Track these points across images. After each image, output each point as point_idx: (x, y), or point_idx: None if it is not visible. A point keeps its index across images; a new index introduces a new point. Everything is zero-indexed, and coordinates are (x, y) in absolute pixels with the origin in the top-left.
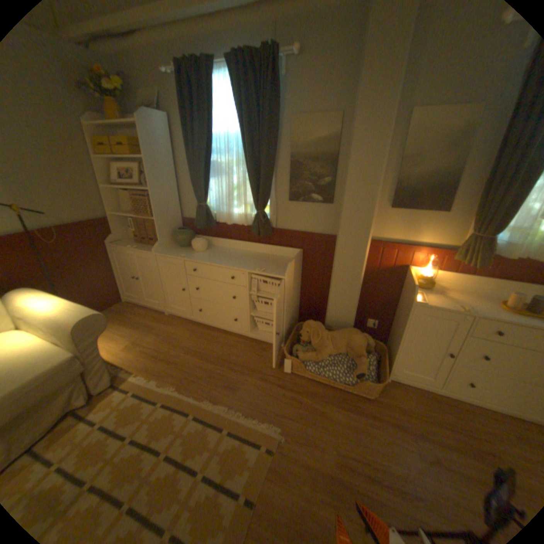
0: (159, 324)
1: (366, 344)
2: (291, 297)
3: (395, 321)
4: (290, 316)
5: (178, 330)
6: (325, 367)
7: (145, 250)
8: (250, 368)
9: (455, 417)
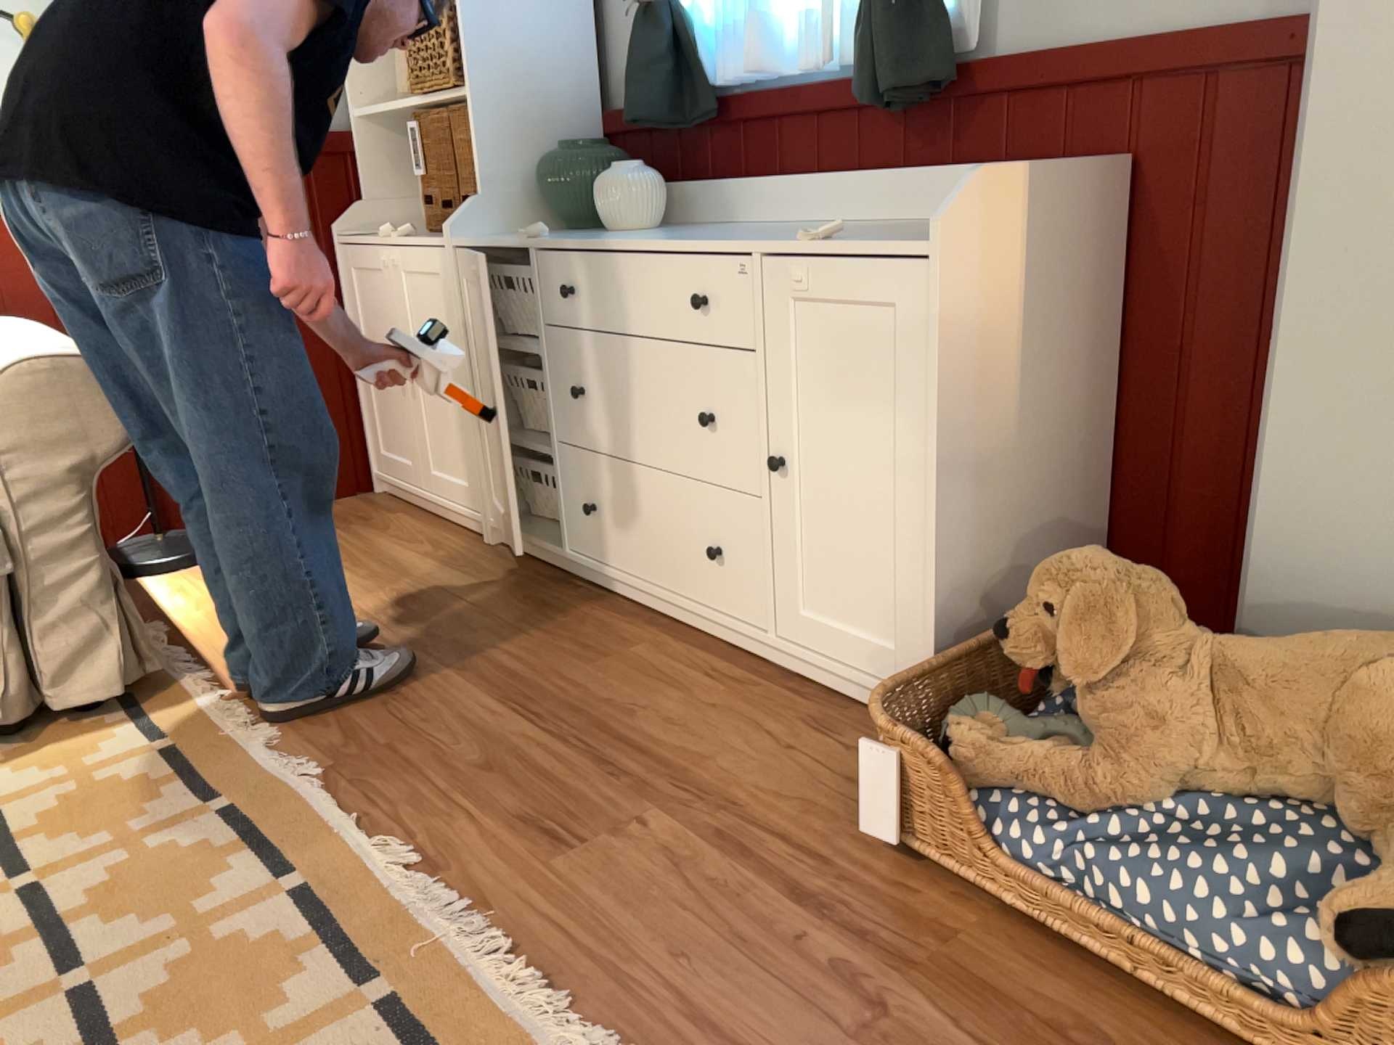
0: (437, 568)
1: None
2: (1001, 423)
3: None
4: (997, 552)
5: (492, 594)
6: (1126, 844)
7: (430, 242)
8: (695, 780)
9: None
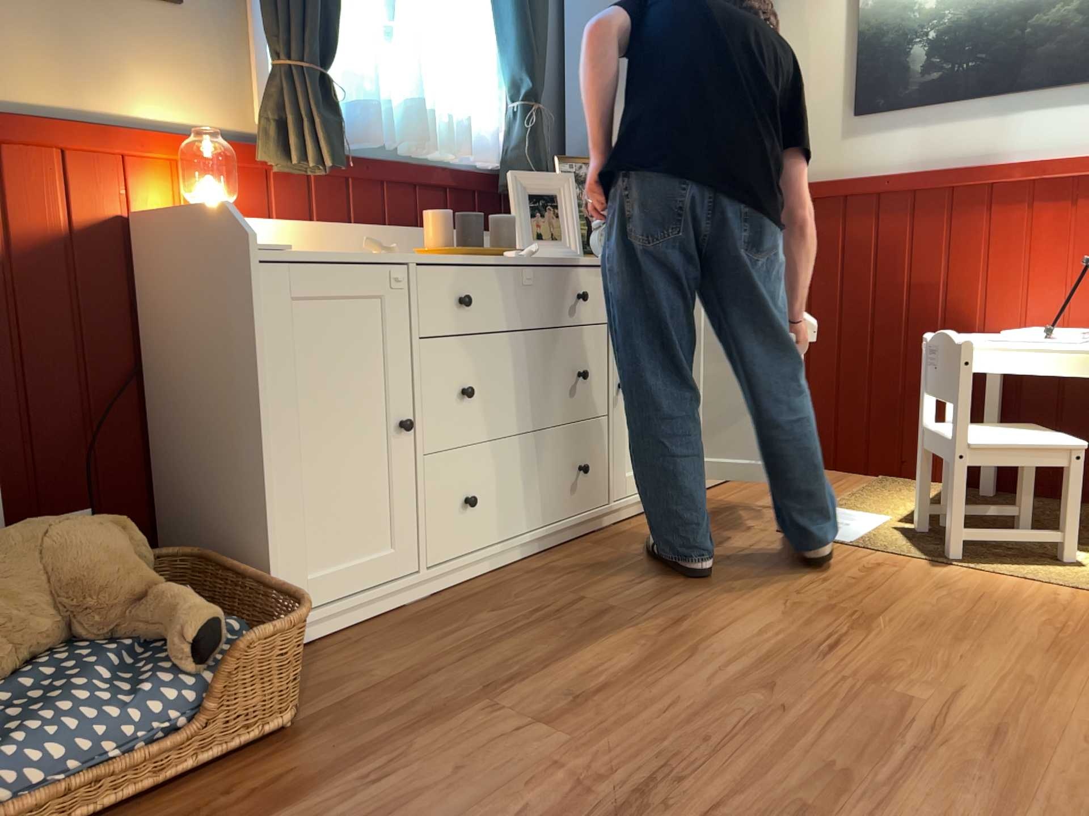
0: None
1: (128, 546)
2: None
3: (164, 460)
4: None
5: None
6: None
7: None
8: None
9: (489, 612)
